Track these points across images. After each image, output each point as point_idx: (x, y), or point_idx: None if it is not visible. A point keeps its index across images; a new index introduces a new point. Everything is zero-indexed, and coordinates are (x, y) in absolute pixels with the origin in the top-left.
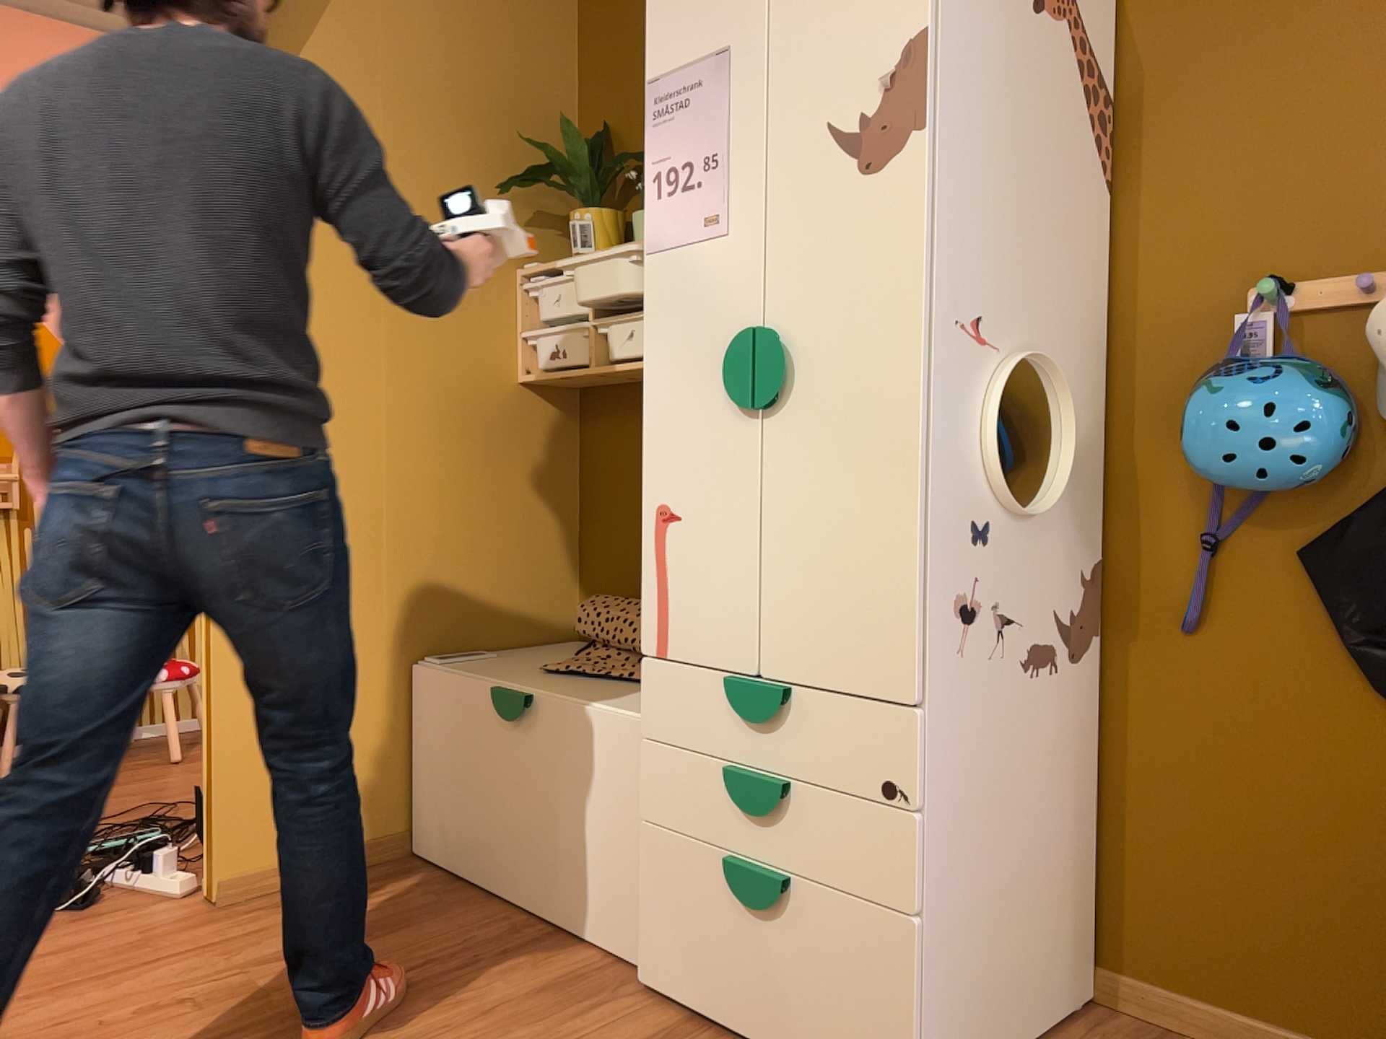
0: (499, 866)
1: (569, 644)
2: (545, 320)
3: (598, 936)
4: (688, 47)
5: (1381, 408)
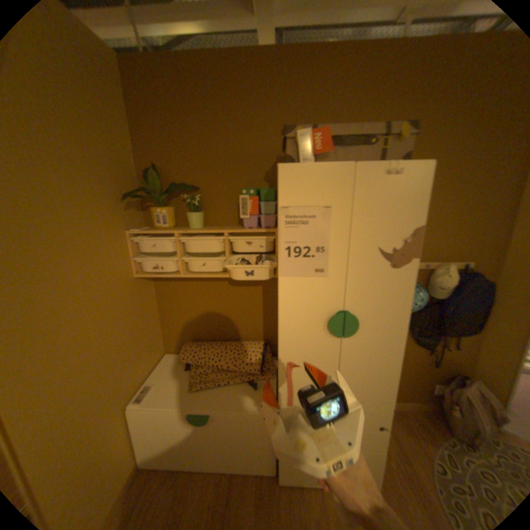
0: (195, 463)
1: (166, 358)
2: (146, 252)
3: (251, 472)
4: (307, 197)
5: (431, 294)
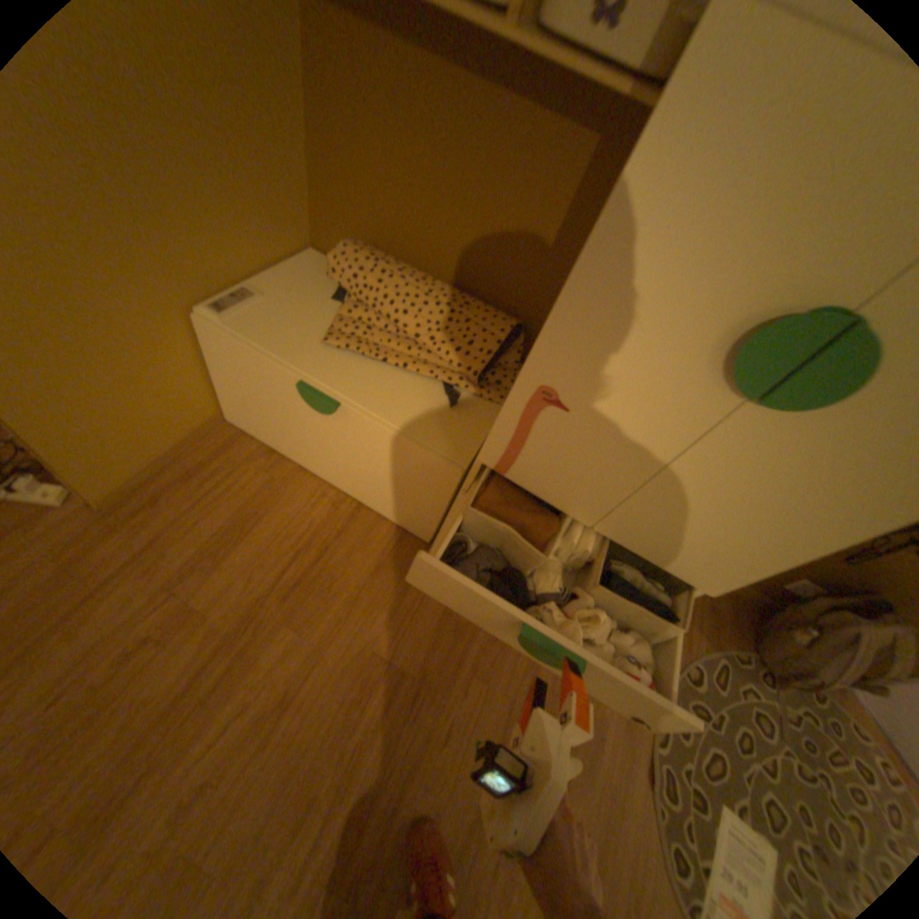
0: (311, 461)
1: (309, 257)
2: None
3: (394, 518)
4: None
5: None
